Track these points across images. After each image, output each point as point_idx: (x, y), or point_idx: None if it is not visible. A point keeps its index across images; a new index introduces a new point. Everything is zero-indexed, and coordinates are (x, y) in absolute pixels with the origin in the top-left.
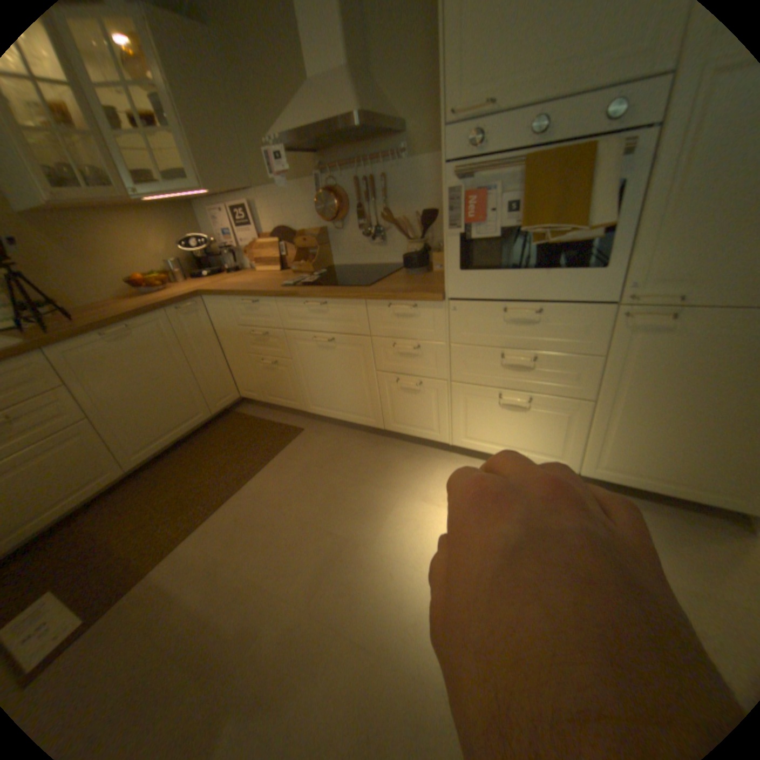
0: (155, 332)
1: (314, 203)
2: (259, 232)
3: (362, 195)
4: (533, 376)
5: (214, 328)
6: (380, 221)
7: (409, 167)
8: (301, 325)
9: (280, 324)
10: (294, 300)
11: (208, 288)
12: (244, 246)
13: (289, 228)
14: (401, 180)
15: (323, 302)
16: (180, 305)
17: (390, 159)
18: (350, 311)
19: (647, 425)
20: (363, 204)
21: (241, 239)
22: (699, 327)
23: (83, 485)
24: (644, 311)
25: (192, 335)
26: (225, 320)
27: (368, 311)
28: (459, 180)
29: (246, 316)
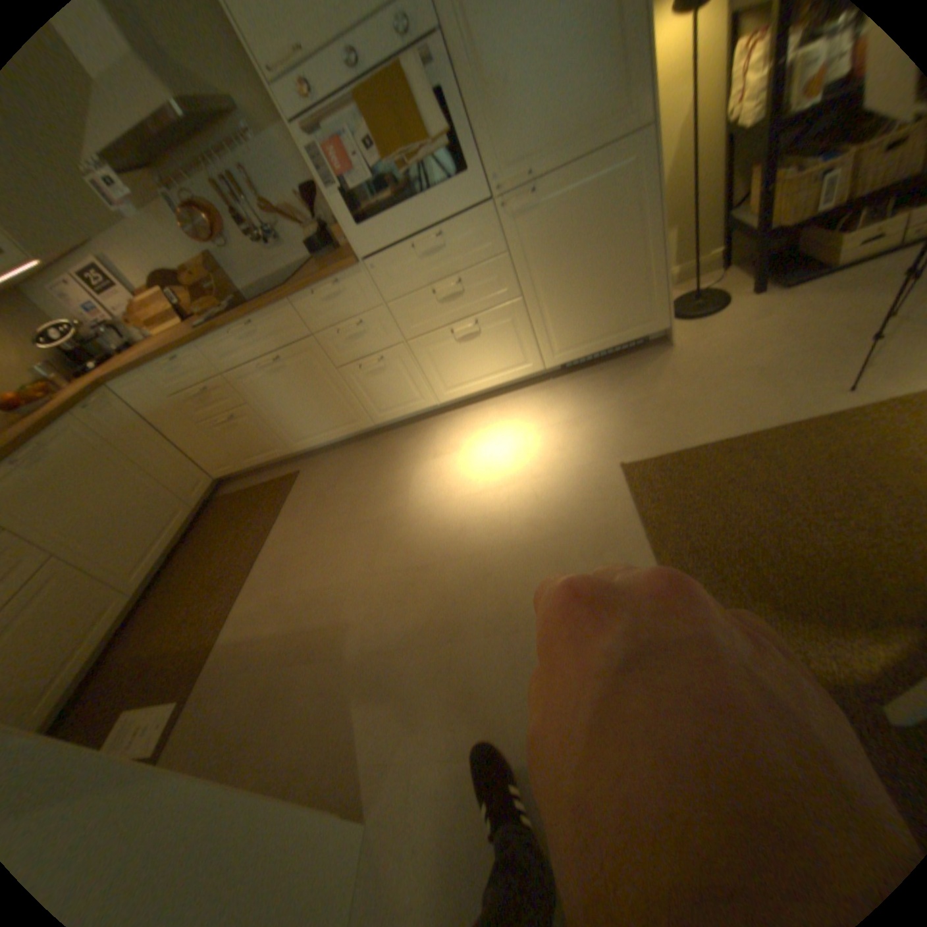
0: (76, 441)
1: (179, 228)
2: (131, 290)
3: (228, 198)
4: (467, 297)
5: (141, 416)
6: (263, 220)
7: (262, 147)
8: (238, 360)
9: (215, 370)
10: (216, 335)
11: (108, 371)
12: (122, 315)
13: (166, 270)
14: (260, 164)
15: (247, 321)
16: (87, 402)
17: (237, 145)
18: (279, 318)
19: (565, 294)
20: (234, 207)
21: (113, 308)
22: (553, 191)
23: (94, 623)
24: (512, 195)
25: (121, 430)
26: (149, 399)
27: (296, 309)
28: (309, 135)
29: (172, 382)
